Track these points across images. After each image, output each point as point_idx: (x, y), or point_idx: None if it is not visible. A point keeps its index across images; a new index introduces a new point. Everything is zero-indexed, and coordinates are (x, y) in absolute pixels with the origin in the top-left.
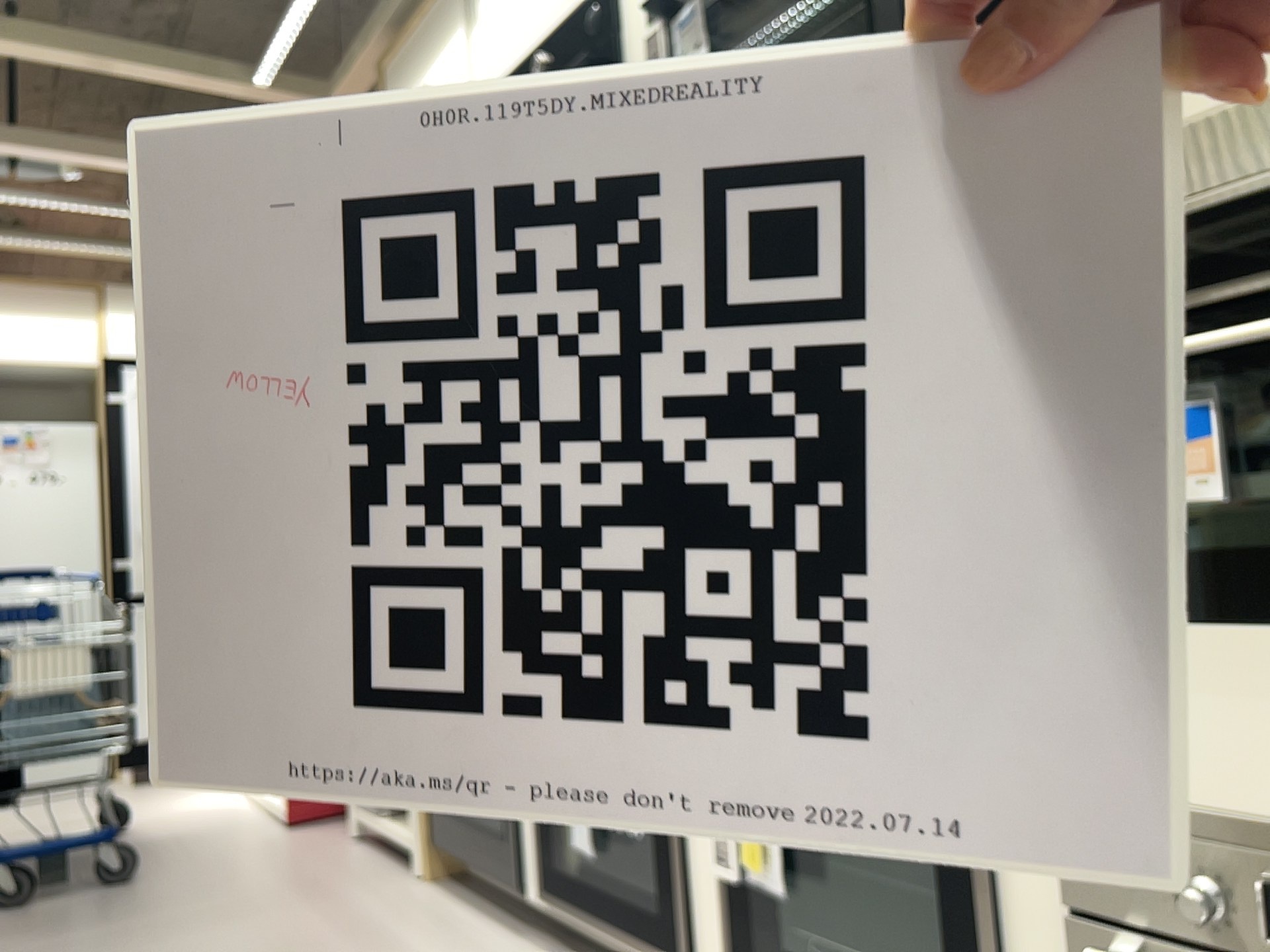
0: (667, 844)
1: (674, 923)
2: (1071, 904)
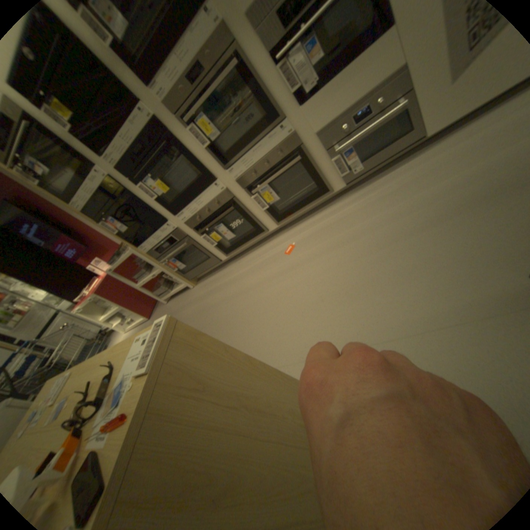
0: (249, 216)
1: (259, 226)
2: (326, 148)
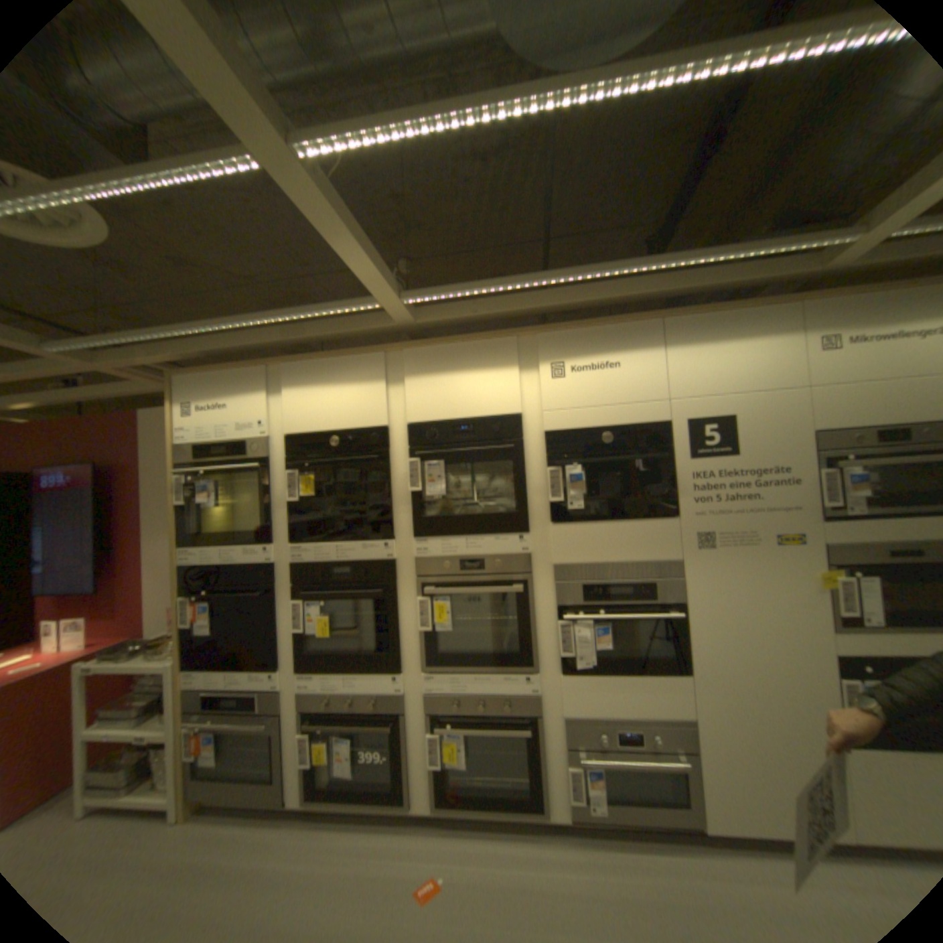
0: (397, 765)
1: (399, 795)
2: (568, 751)
